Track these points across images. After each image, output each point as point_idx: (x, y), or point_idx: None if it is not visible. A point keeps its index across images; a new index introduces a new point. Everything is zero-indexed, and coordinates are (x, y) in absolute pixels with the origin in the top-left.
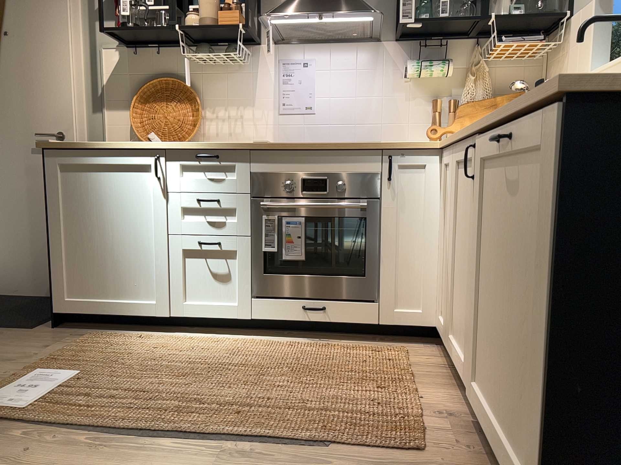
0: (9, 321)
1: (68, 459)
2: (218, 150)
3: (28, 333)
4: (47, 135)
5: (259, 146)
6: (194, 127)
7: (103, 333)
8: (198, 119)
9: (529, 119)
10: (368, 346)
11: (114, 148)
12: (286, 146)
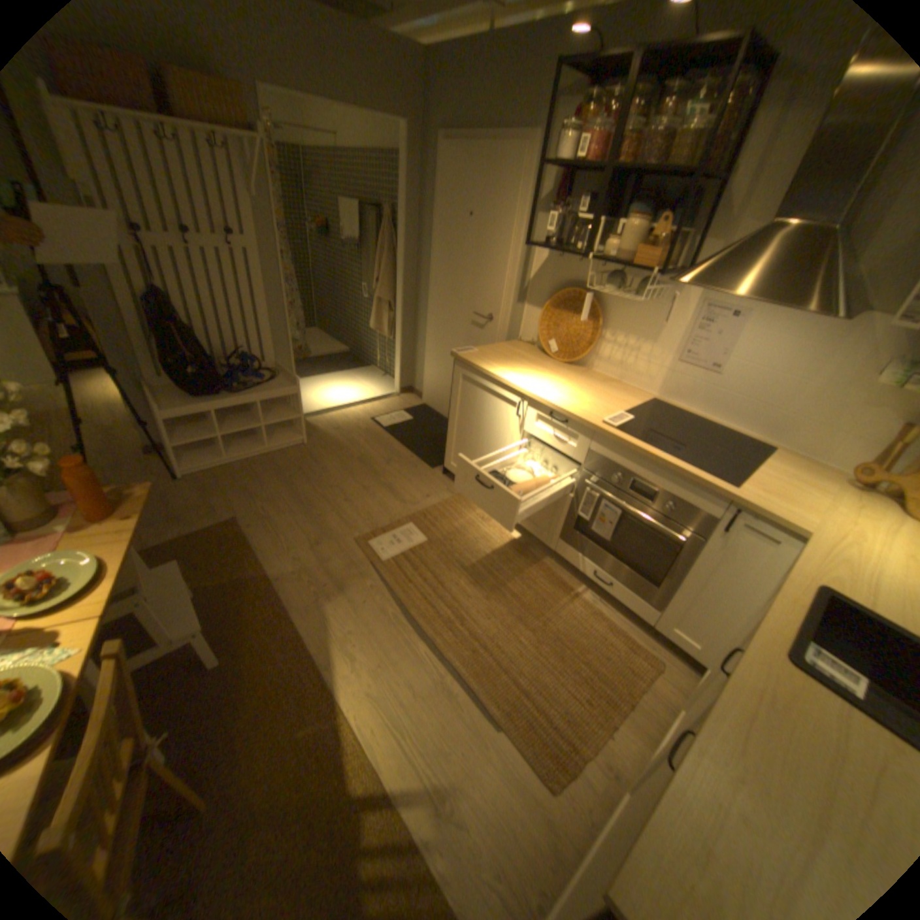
0: (427, 452)
1: (378, 619)
2: (569, 417)
3: (428, 472)
4: (481, 316)
5: (603, 433)
6: (590, 346)
7: (463, 498)
8: (594, 342)
9: (670, 788)
10: (634, 633)
11: (495, 379)
12: (628, 445)
